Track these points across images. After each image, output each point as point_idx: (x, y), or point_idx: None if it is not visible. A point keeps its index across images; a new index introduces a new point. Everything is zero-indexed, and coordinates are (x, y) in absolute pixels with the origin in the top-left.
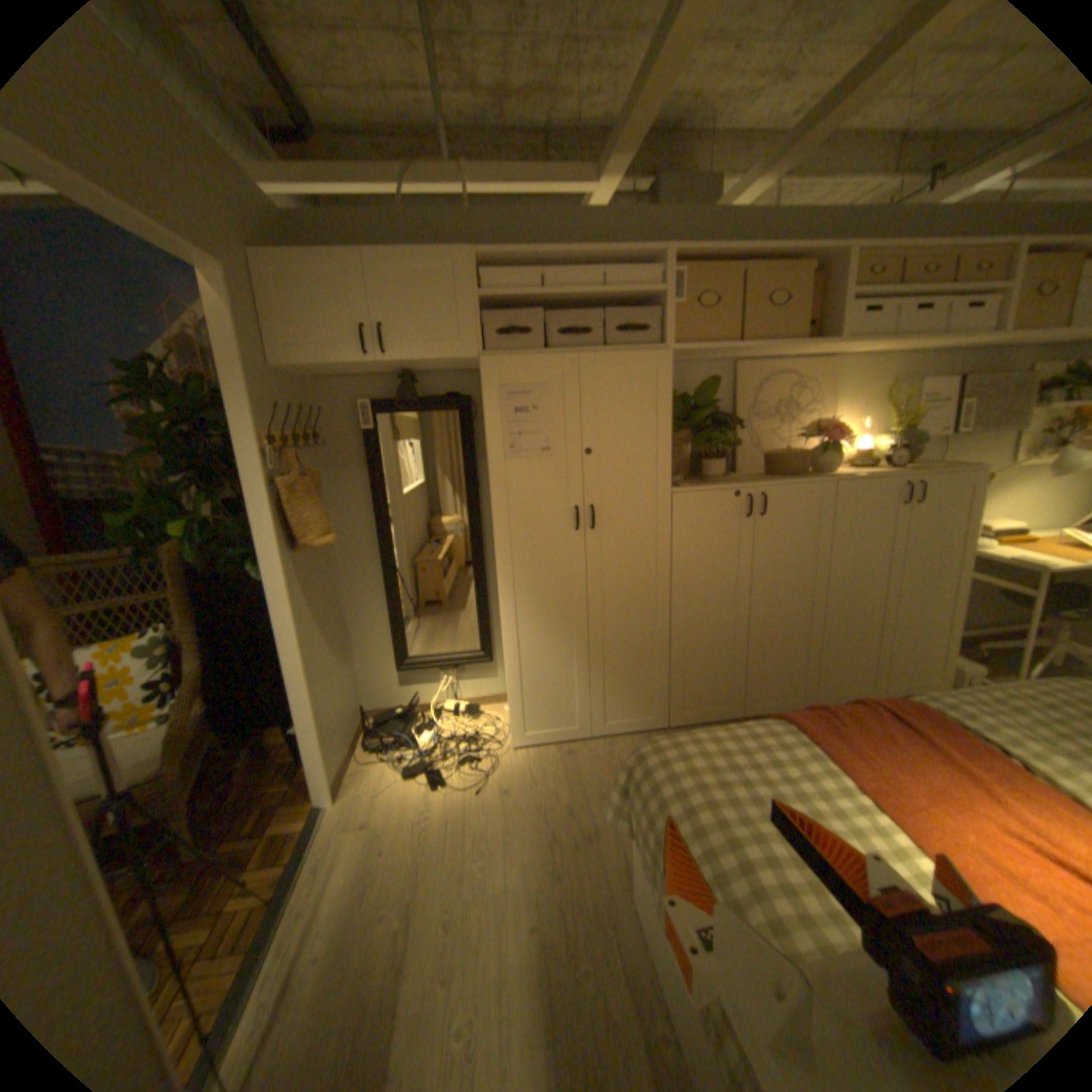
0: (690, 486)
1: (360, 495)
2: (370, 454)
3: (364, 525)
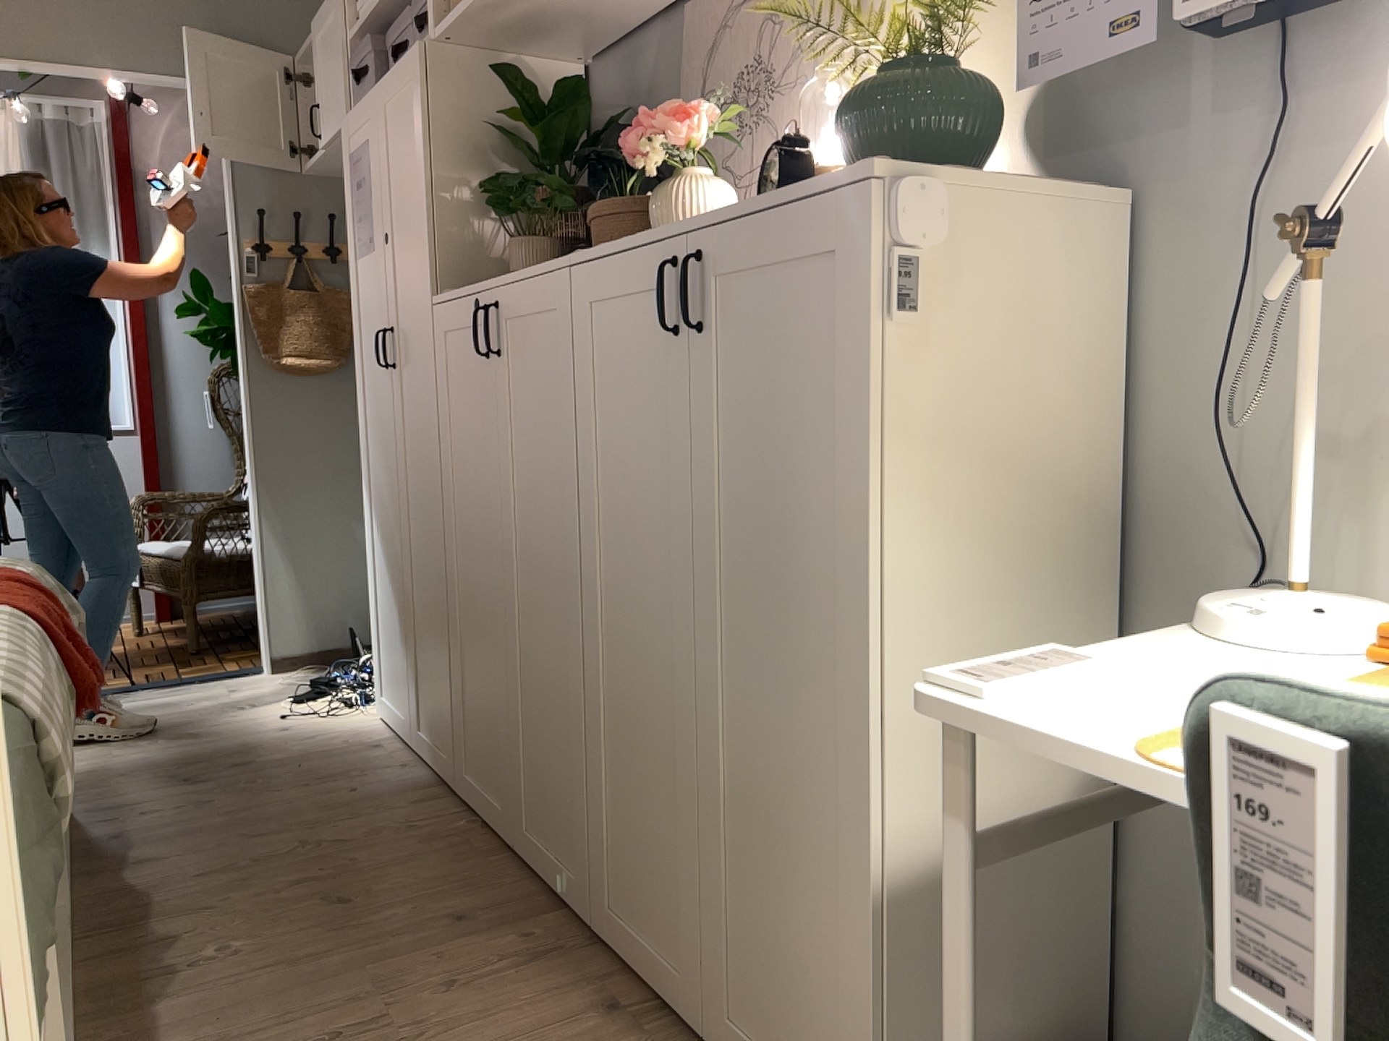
0: (454, 291)
1: None
2: None
3: None
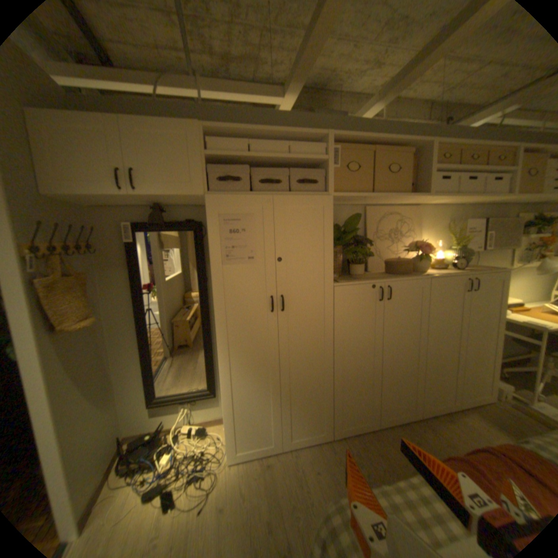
0: (345, 281)
1: (123, 286)
2: (130, 258)
3: (126, 306)
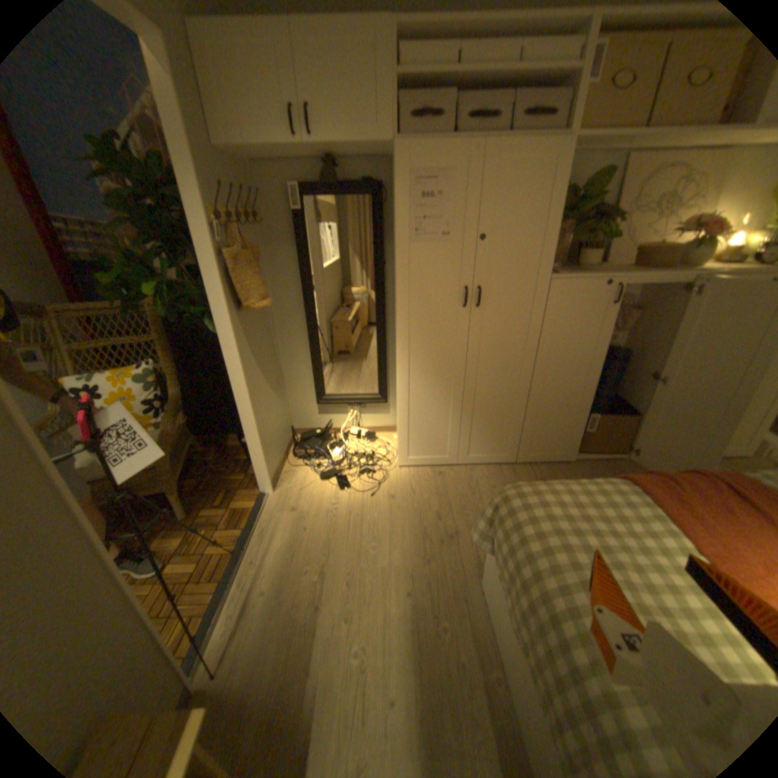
0: (569, 273)
1: (290, 267)
2: (298, 232)
3: (294, 292)
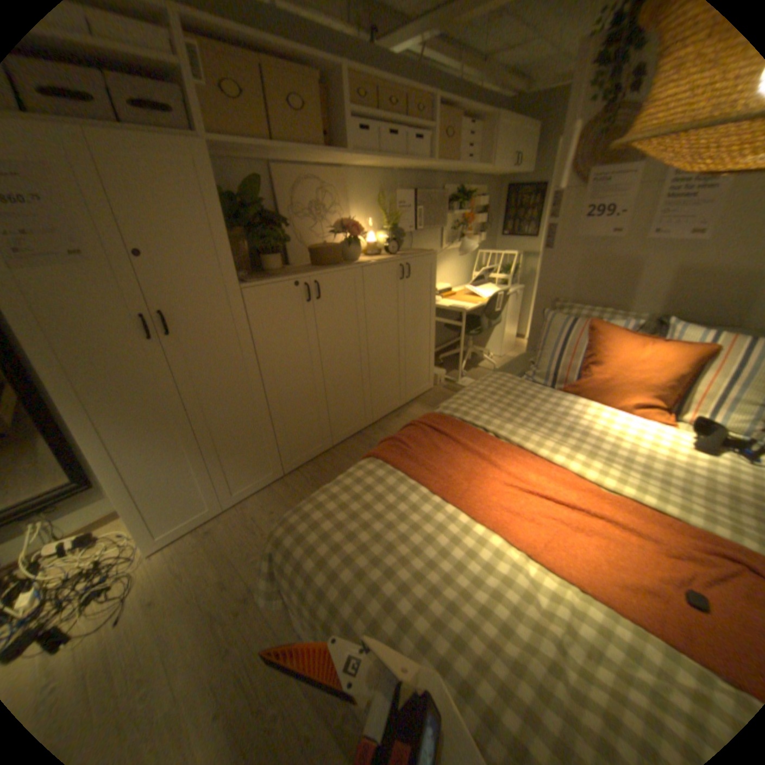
0: (257, 280)
1: None
2: None
3: None
